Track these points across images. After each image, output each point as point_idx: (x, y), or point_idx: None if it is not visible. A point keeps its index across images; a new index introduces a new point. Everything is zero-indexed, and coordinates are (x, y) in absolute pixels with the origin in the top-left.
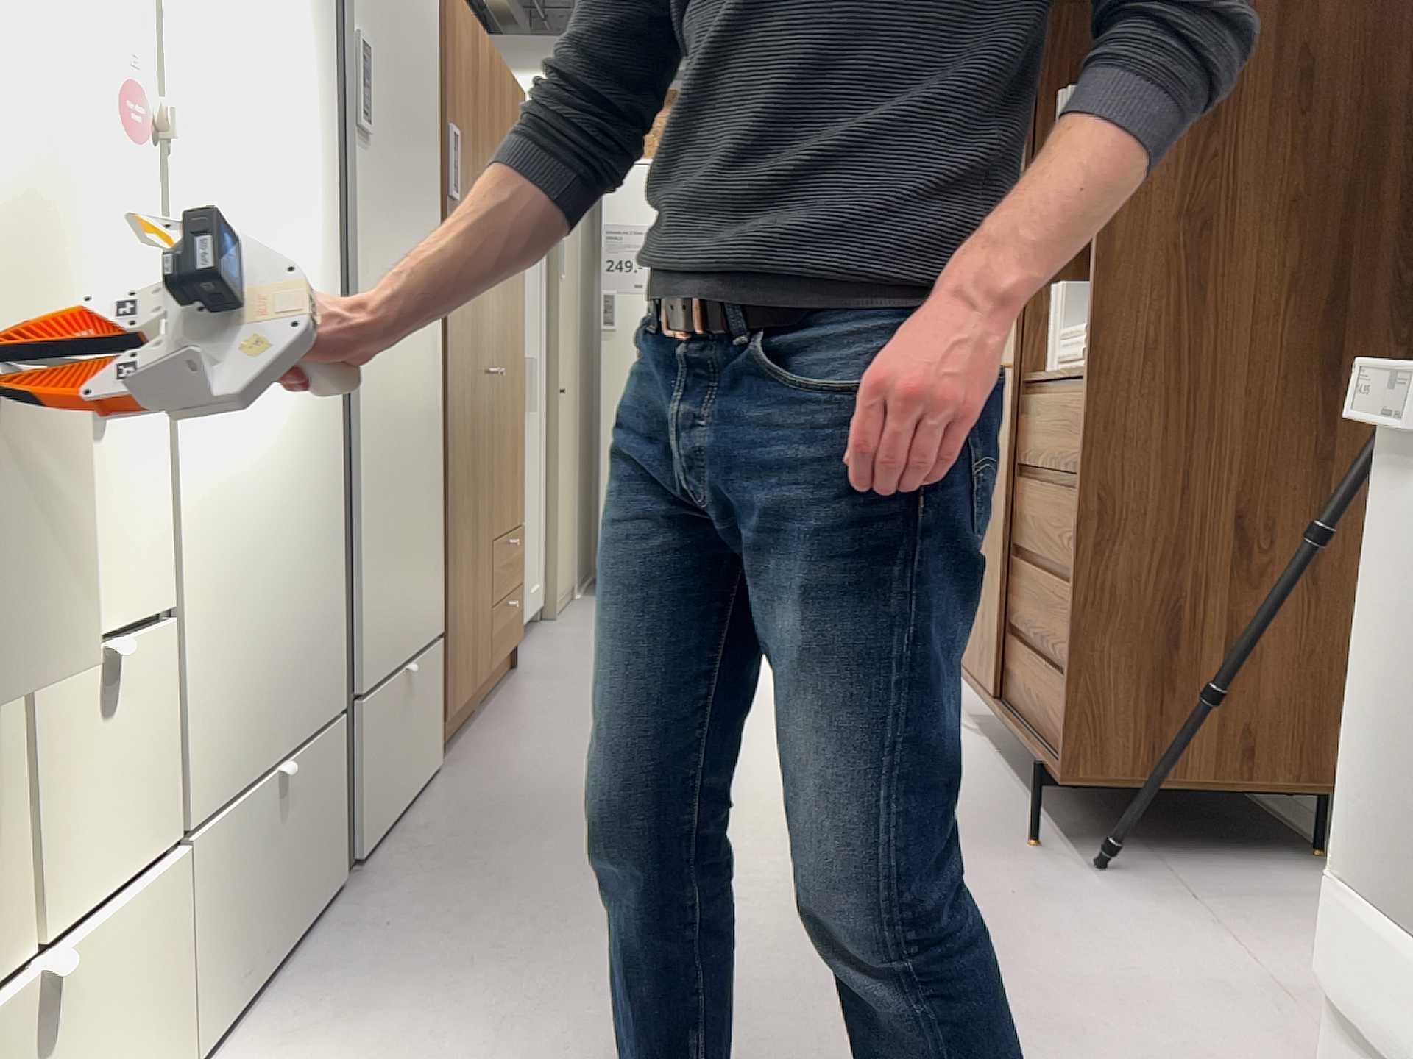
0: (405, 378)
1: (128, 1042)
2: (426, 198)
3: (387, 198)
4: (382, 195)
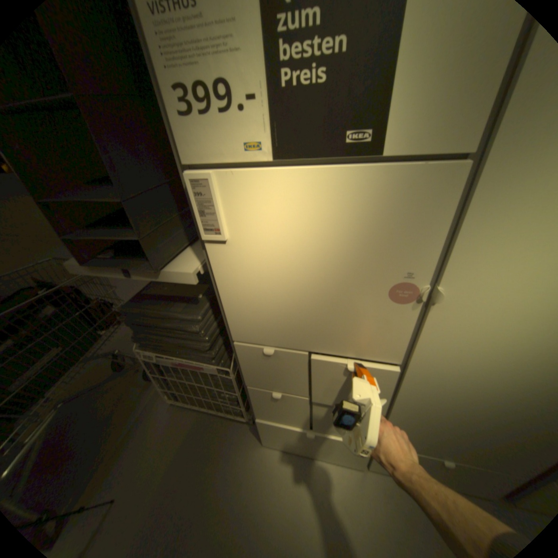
0: None
1: (345, 455)
2: None
3: None
4: None
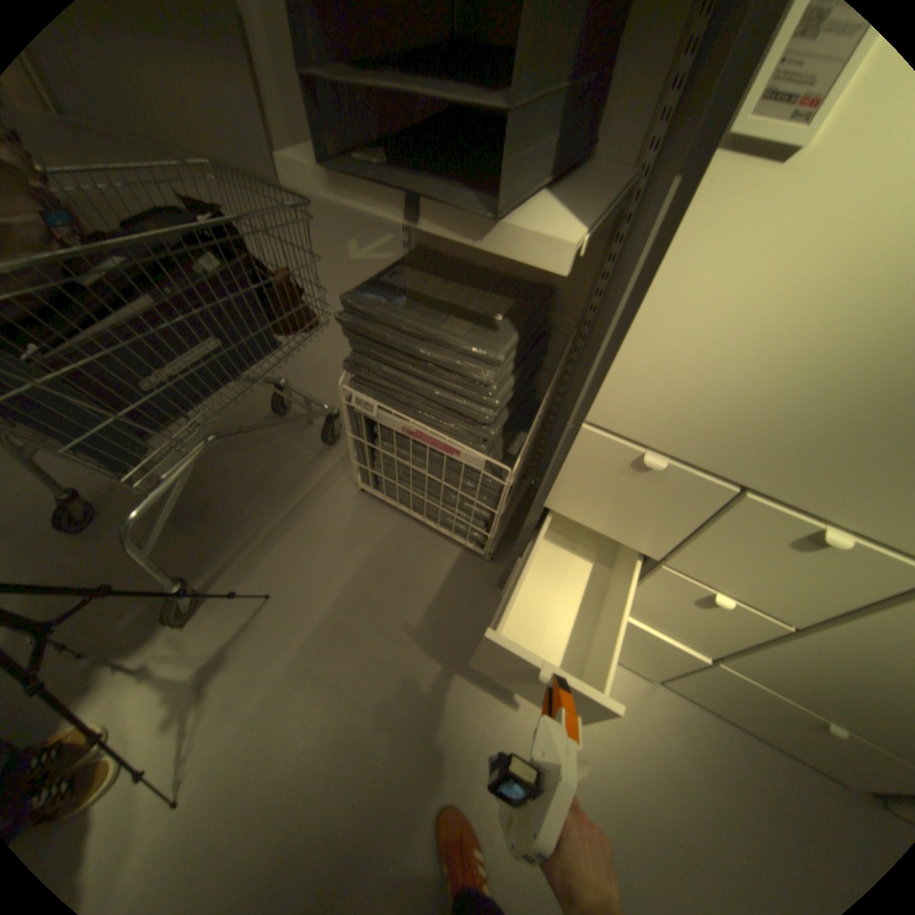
0: None
1: (642, 654)
2: None
3: None
4: None
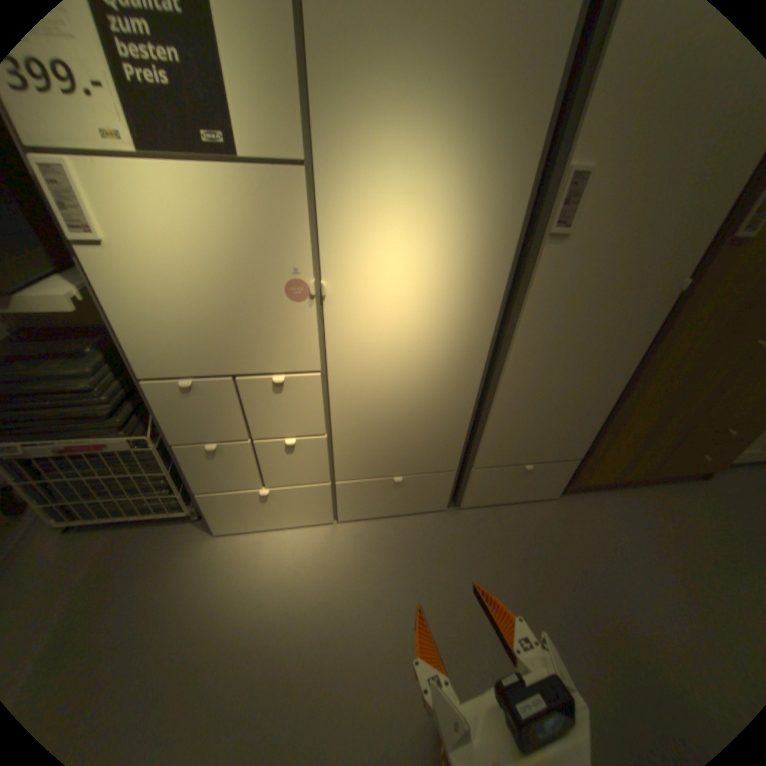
0: (582, 357)
1: (308, 509)
2: (679, 248)
3: (595, 264)
4: (584, 264)
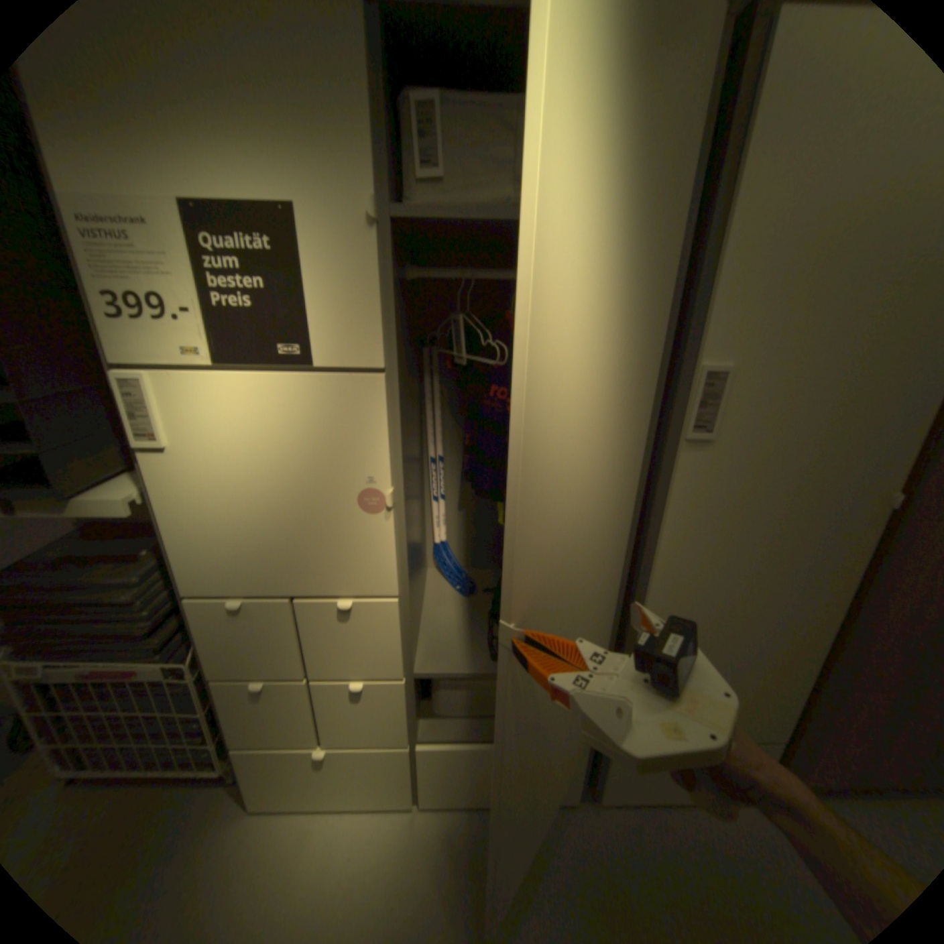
0: (760, 593)
1: (378, 786)
2: (875, 456)
3: (756, 474)
4: (741, 474)
